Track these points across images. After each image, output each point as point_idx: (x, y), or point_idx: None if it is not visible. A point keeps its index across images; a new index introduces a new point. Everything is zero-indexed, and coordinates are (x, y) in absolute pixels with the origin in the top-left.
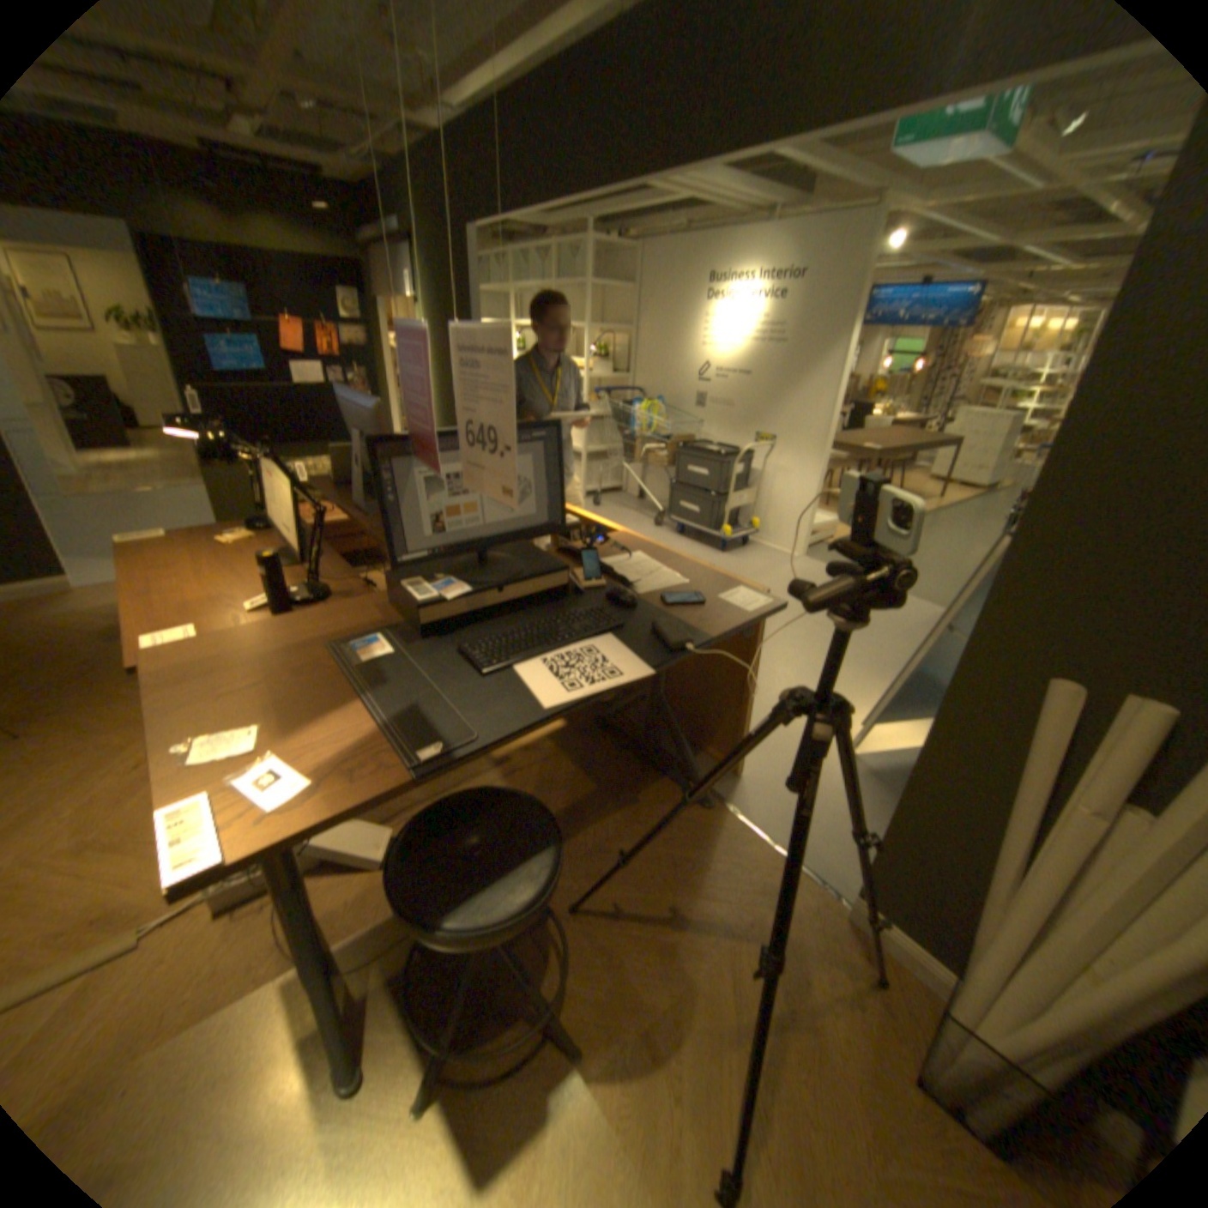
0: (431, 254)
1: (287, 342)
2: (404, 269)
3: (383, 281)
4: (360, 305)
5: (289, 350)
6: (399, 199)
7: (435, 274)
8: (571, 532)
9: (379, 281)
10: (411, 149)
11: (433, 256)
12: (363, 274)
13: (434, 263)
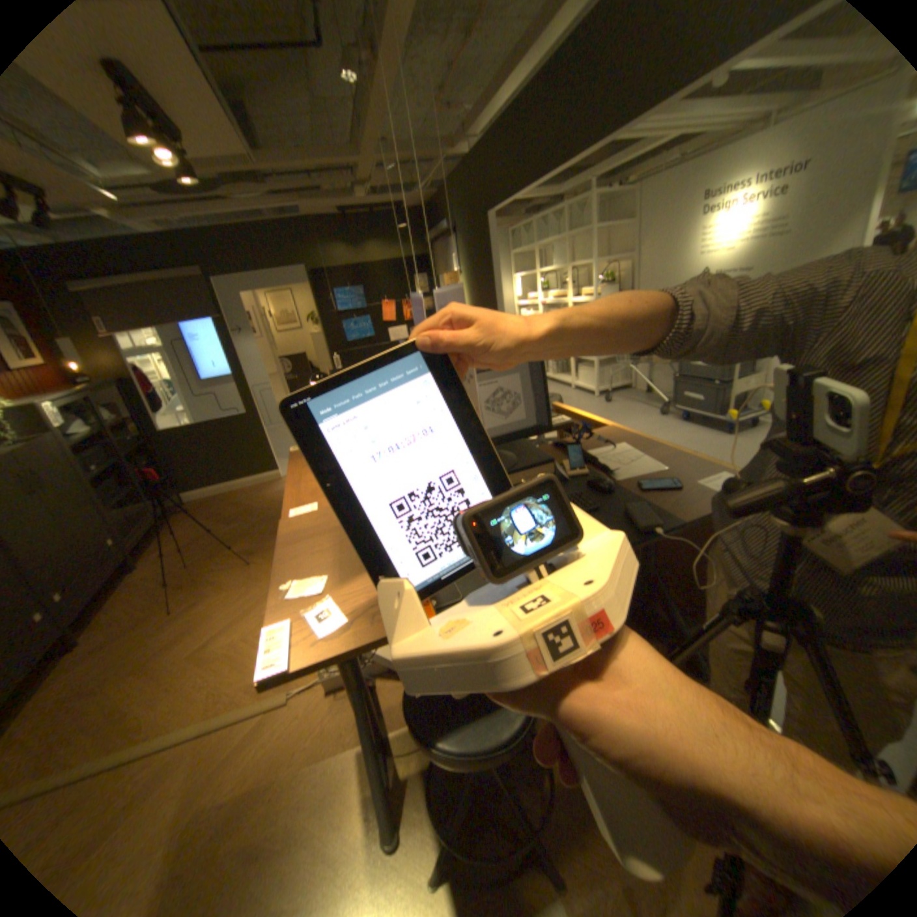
0: (468, 240)
1: (386, 317)
2: (452, 254)
3: (441, 265)
4: (429, 284)
5: (387, 322)
6: (448, 208)
7: (470, 253)
8: (557, 431)
9: (439, 266)
10: (453, 173)
11: (469, 241)
12: (430, 263)
13: (469, 245)
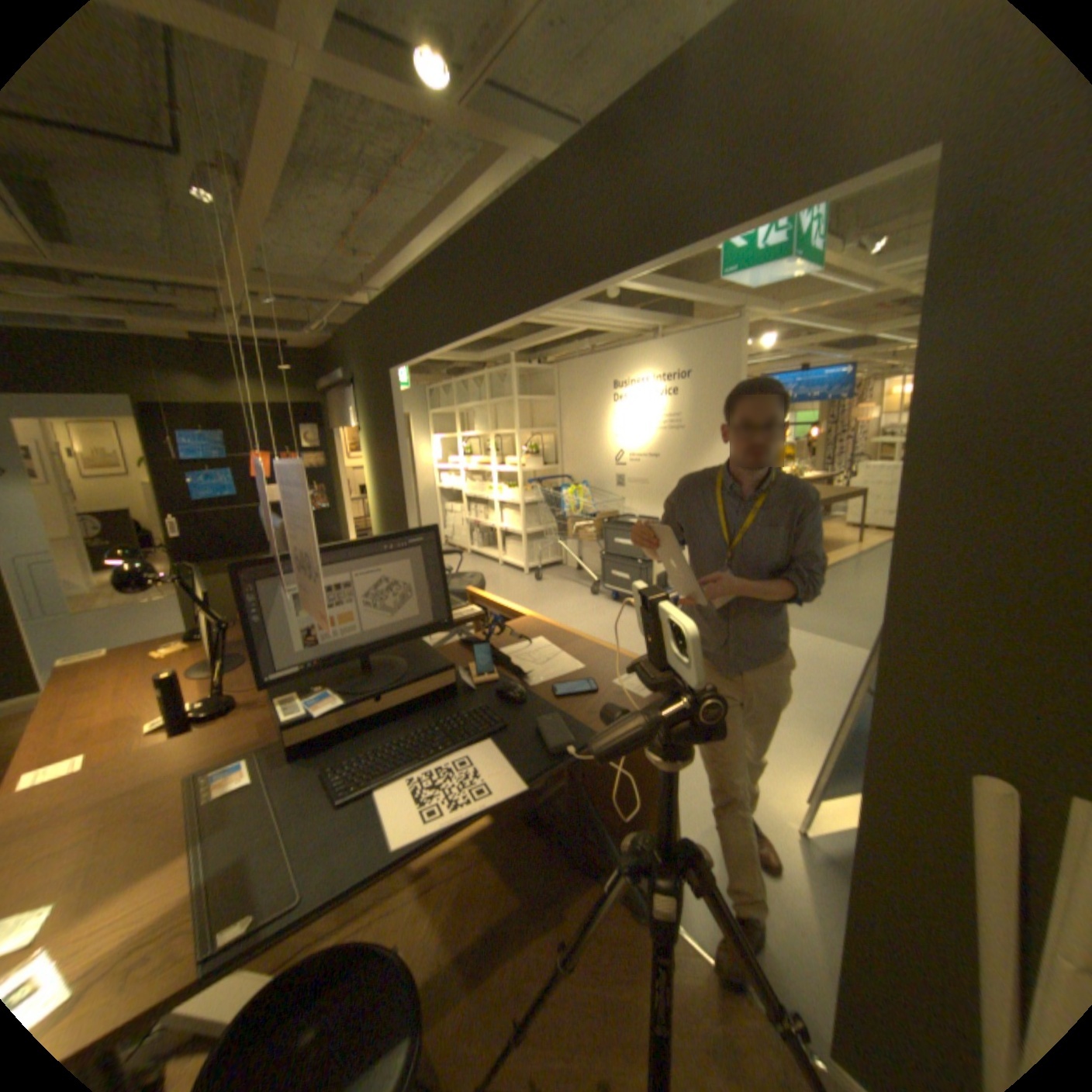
0: (368, 394)
1: None
2: (350, 407)
3: (336, 417)
4: (320, 437)
5: None
6: (345, 357)
7: (371, 409)
8: (460, 628)
9: (334, 418)
10: (351, 322)
11: (369, 396)
12: (323, 413)
13: (370, 401)
